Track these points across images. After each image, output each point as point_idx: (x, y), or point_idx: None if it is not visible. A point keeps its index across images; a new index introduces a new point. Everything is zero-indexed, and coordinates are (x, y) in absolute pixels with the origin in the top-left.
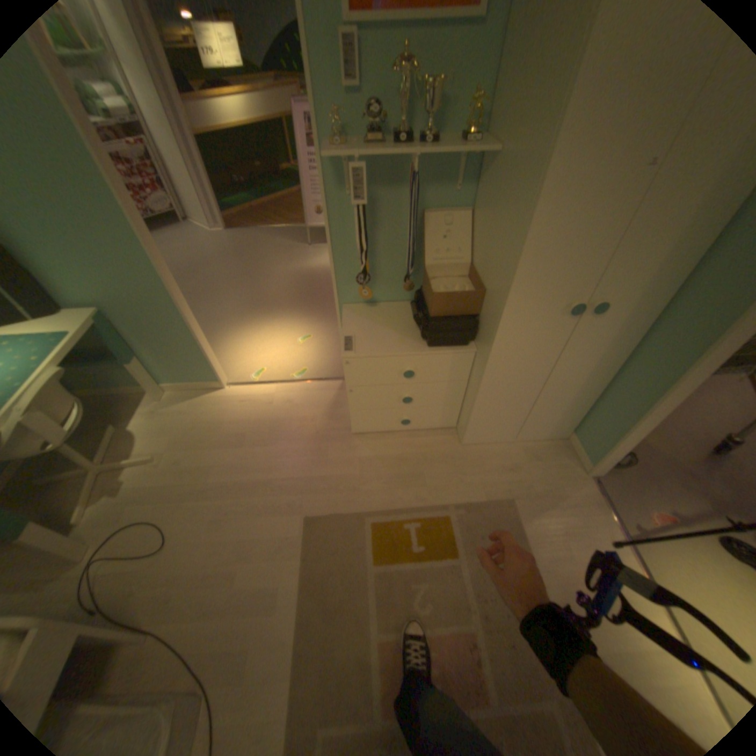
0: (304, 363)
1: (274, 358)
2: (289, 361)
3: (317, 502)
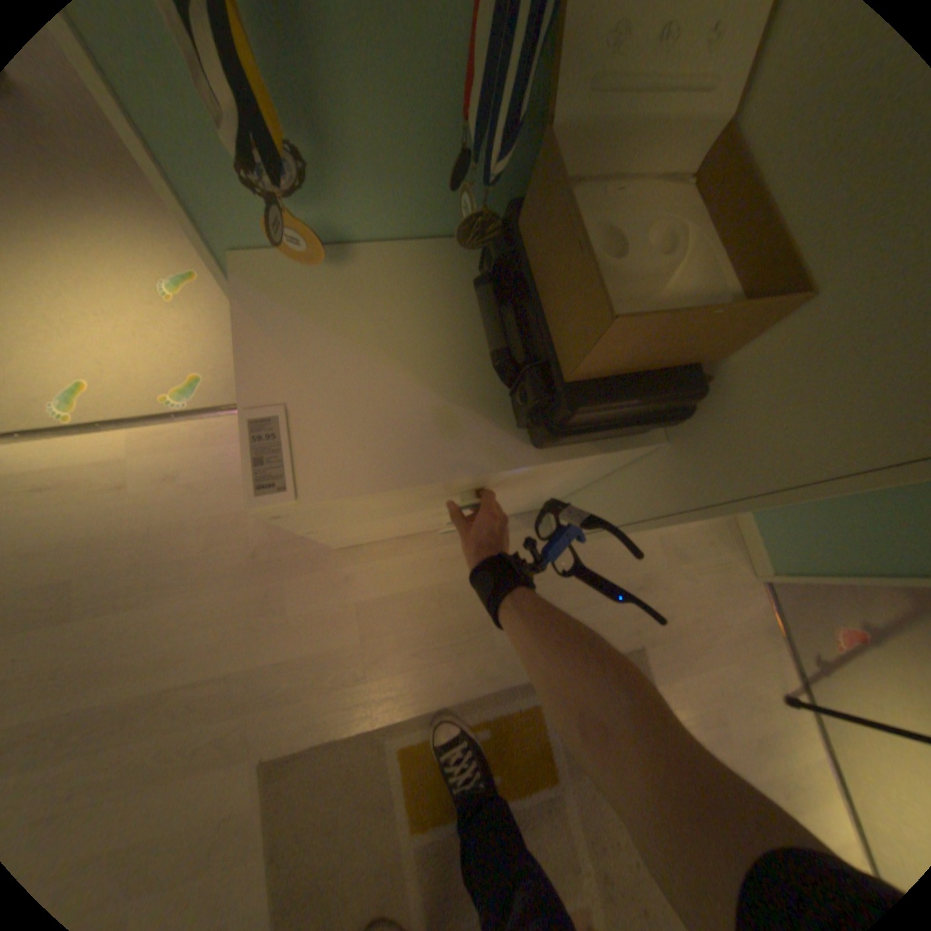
0: (188, 359)
1: (101, 349)
2: (145, 354)
3: (280, 726)
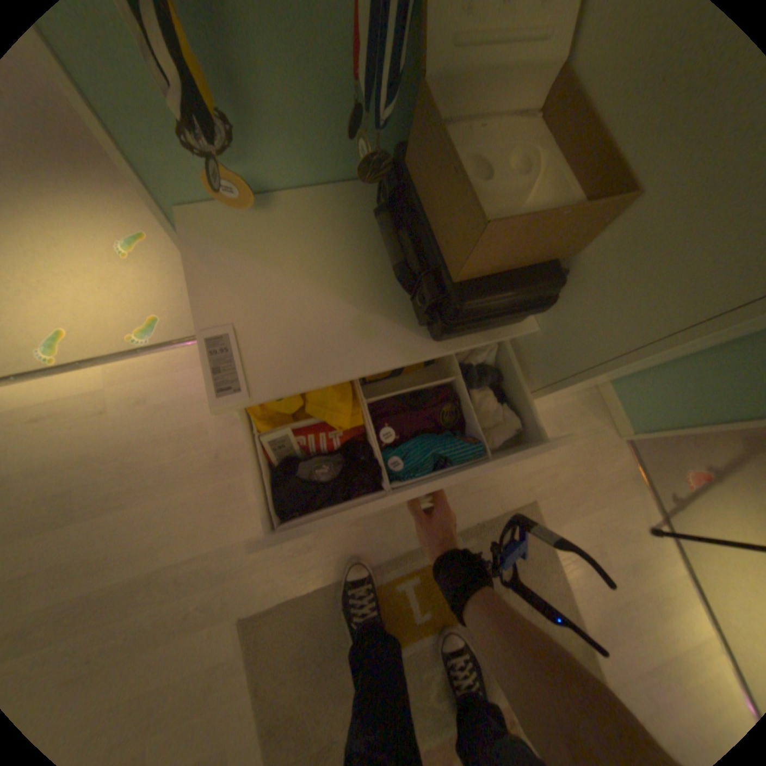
0: (146, 304)
1: (74, 302)
2: (110, 303)
3: (251, 590)
